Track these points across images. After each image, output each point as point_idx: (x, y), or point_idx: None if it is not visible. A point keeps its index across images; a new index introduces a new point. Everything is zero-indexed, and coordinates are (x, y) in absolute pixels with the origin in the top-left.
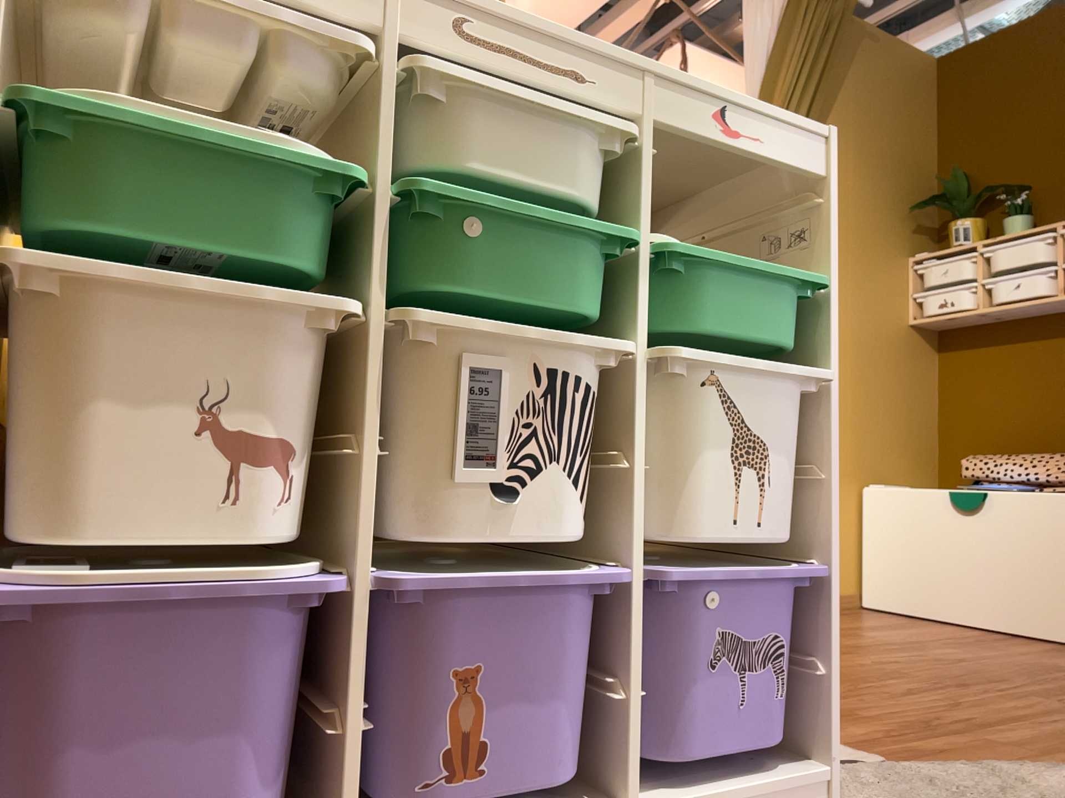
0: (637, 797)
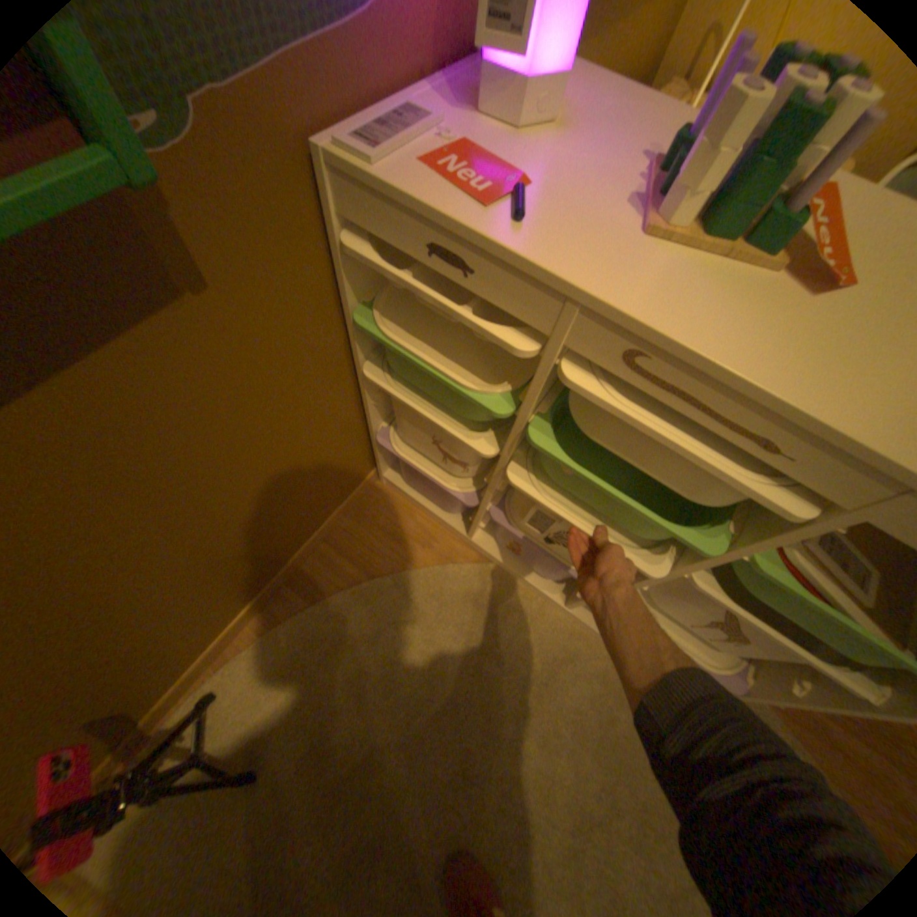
0: (576, 610)
